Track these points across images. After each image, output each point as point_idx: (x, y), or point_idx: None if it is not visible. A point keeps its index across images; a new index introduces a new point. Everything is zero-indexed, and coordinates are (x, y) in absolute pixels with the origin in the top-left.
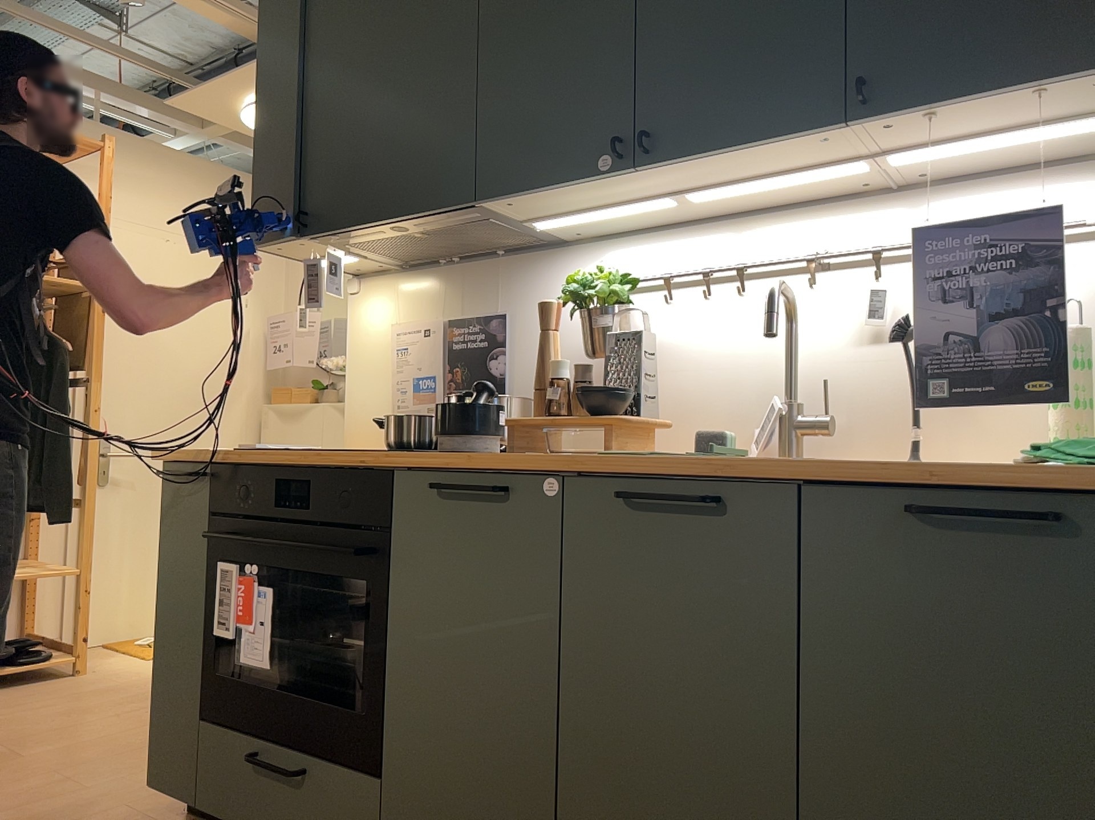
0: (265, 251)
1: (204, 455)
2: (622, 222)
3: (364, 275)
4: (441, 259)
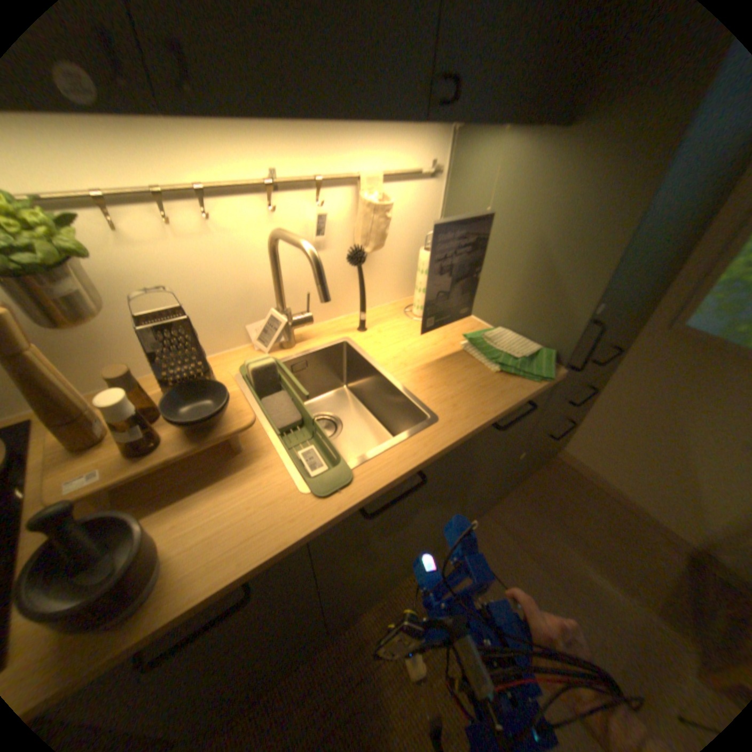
0: None
1: None
2: None
3: None
4: None
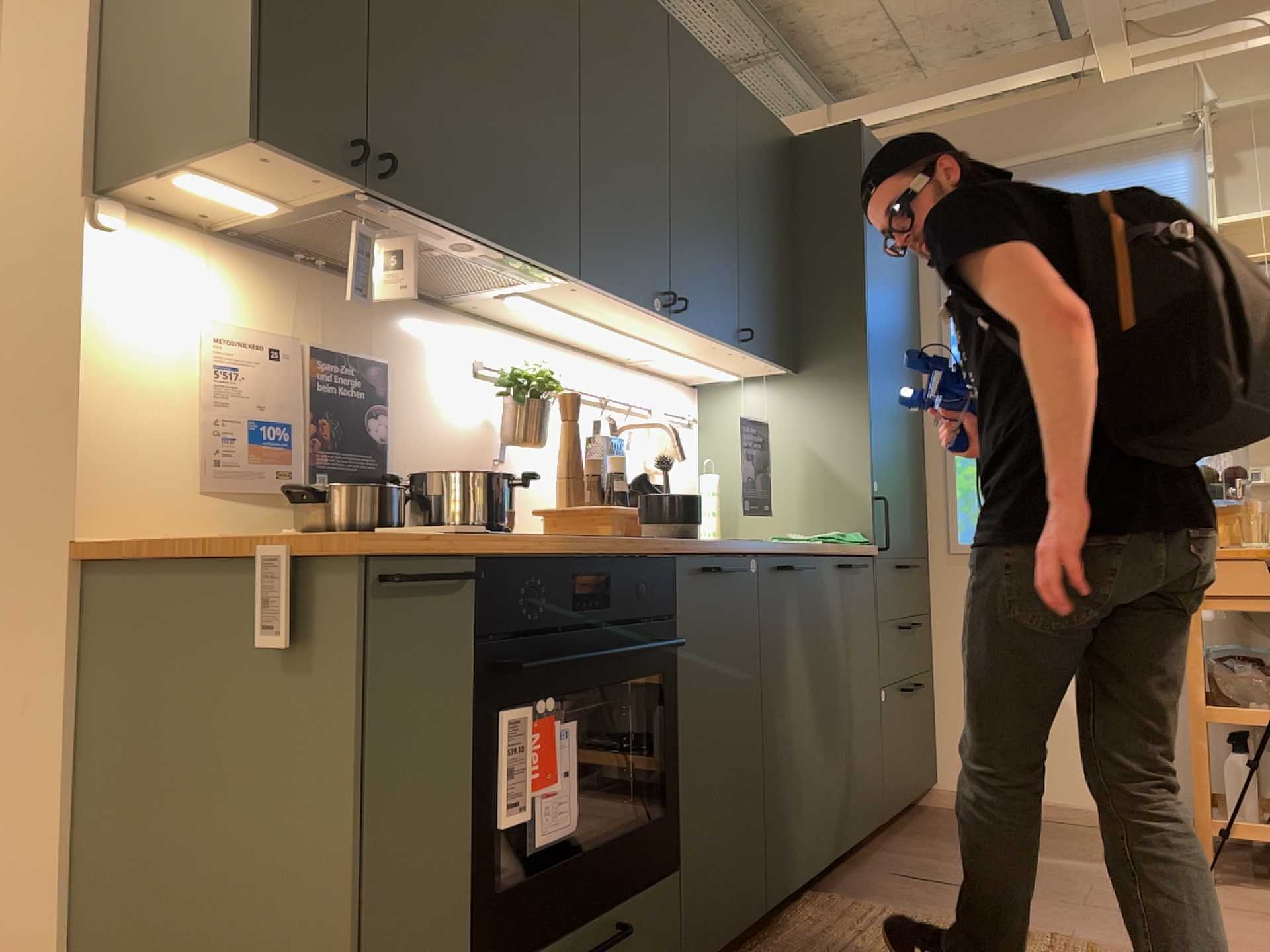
0: (248, 148)
1: (478, 544)
2: (512, 314)
3: (123, 201)
4: (305, 254)
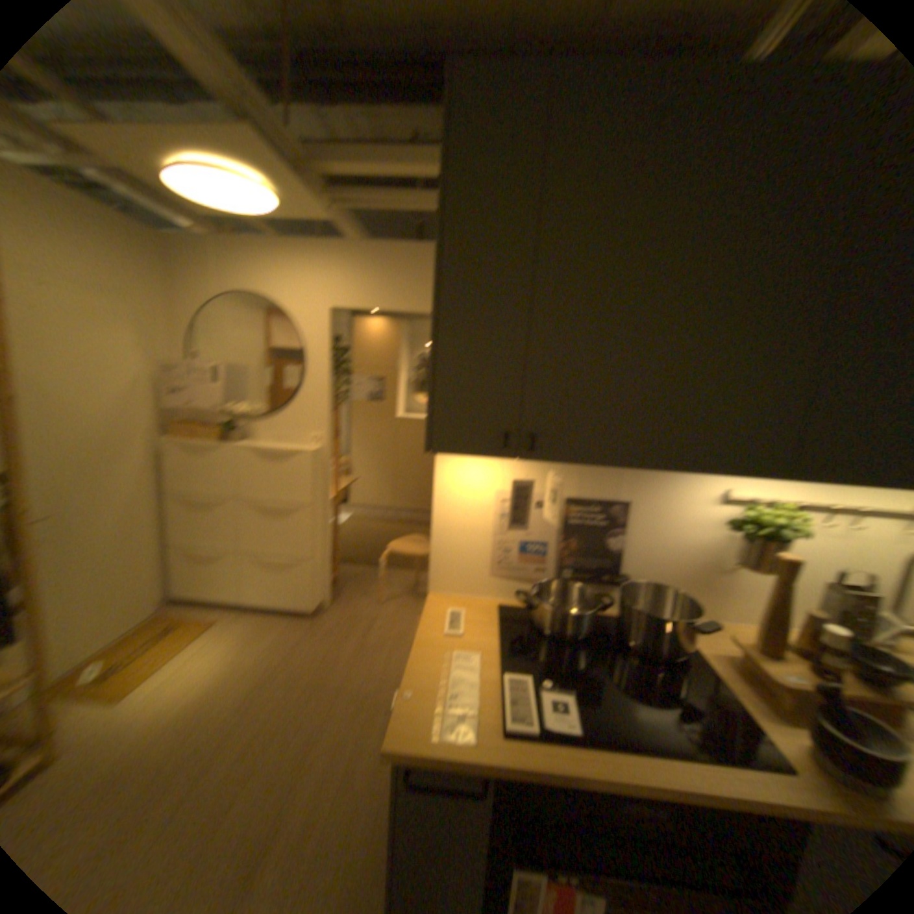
0: (437, 448)
1: (495, 770)
2: None
3: None
4: None
